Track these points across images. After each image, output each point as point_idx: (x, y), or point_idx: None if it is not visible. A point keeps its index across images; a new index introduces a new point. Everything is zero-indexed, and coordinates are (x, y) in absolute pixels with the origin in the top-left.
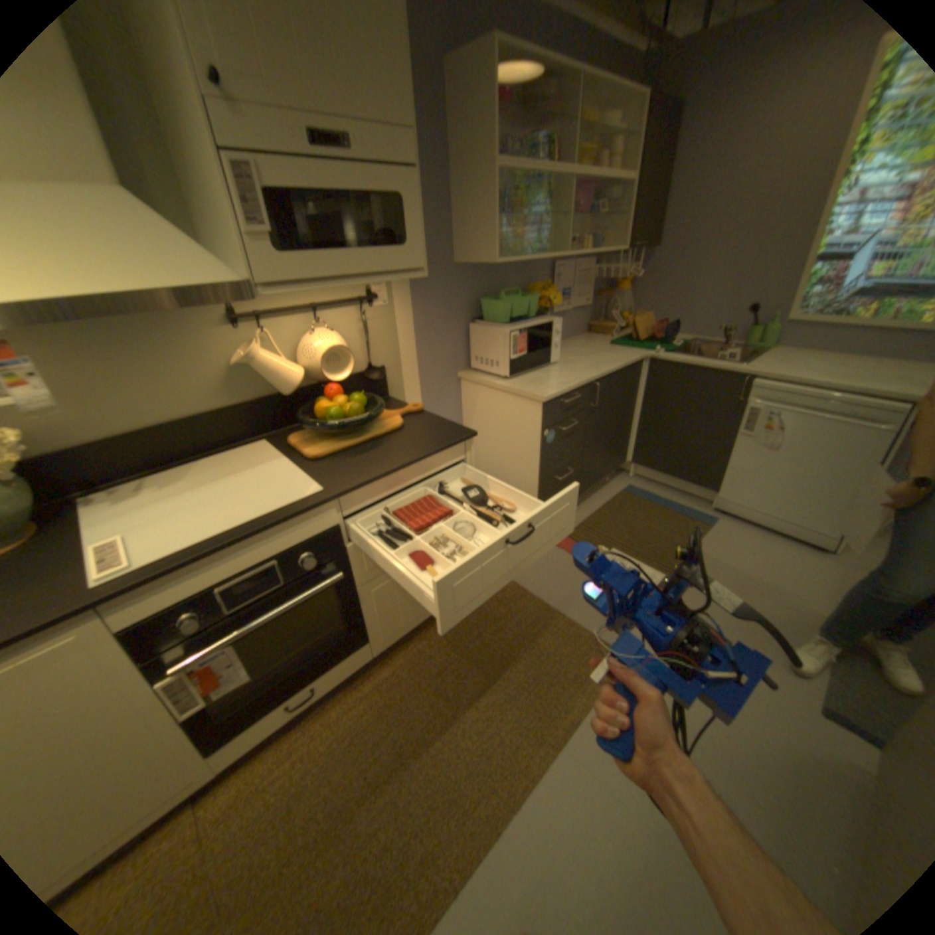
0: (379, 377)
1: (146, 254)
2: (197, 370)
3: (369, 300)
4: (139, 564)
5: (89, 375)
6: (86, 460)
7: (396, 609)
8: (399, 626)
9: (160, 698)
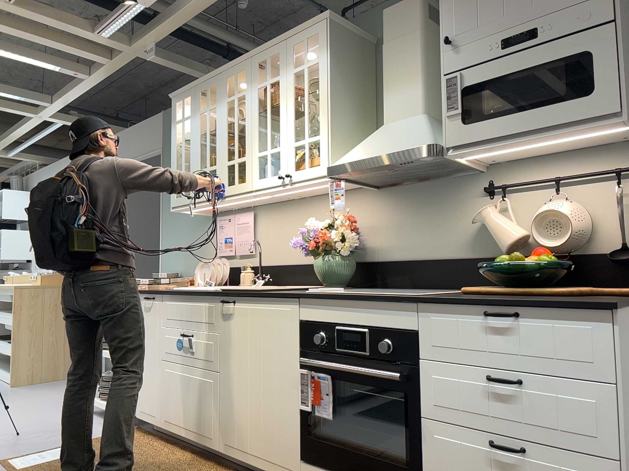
0: (627, 258)
1: (400, 139)
2: (457, 226)
3: (628, 169)
4: (323, 292)
5: (406, 221)
6: (389, 269)
7: None
8: None
9: (300, 383)
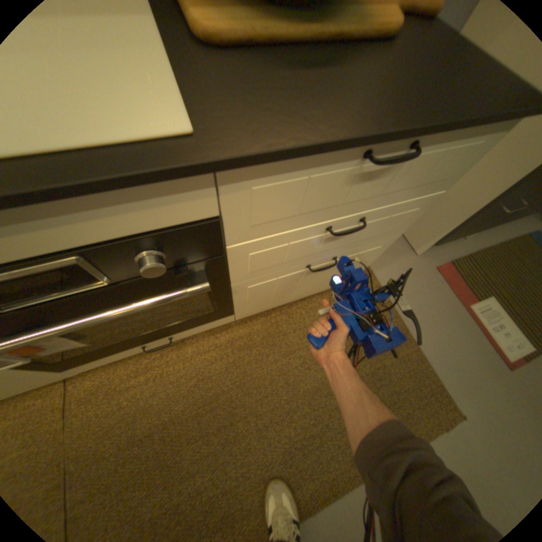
0: None
1: None
2: None
3: None
4: None
5: None
6: None
7: (270, 296)
8: (268, 304)
9: None
